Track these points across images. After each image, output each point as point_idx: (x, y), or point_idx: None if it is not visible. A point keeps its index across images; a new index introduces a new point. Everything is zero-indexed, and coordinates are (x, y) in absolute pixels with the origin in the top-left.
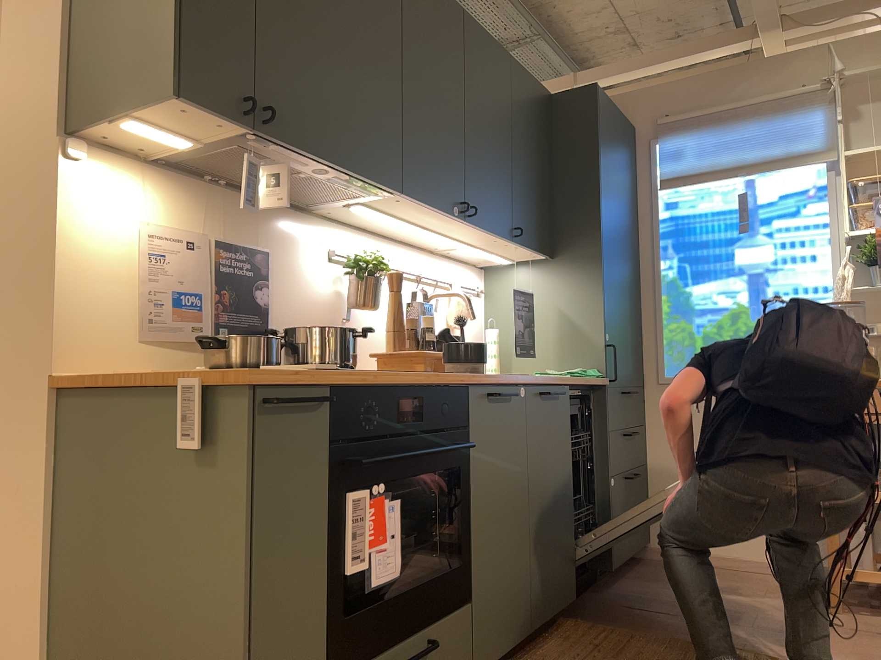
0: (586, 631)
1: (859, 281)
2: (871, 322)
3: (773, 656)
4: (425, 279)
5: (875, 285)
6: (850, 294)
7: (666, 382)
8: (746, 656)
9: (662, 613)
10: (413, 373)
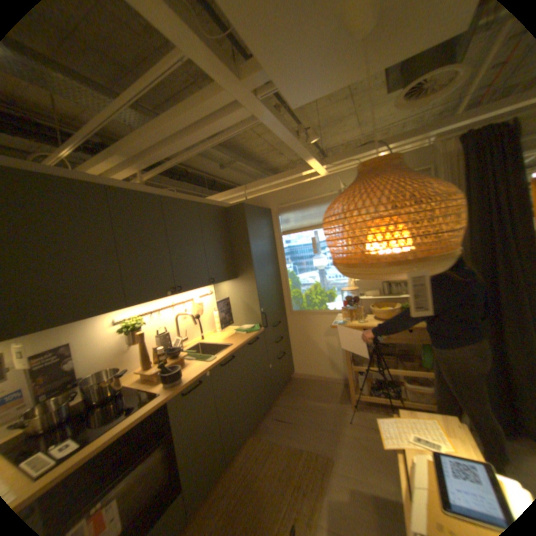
0: (255, 447)
1: None
2: (364, 290)
3: (323, 454)
4: (177, 304)
5: None
6: None
7: (293, 313)
8: (312, 460)
9: (289, 424)
10: (123, 422)
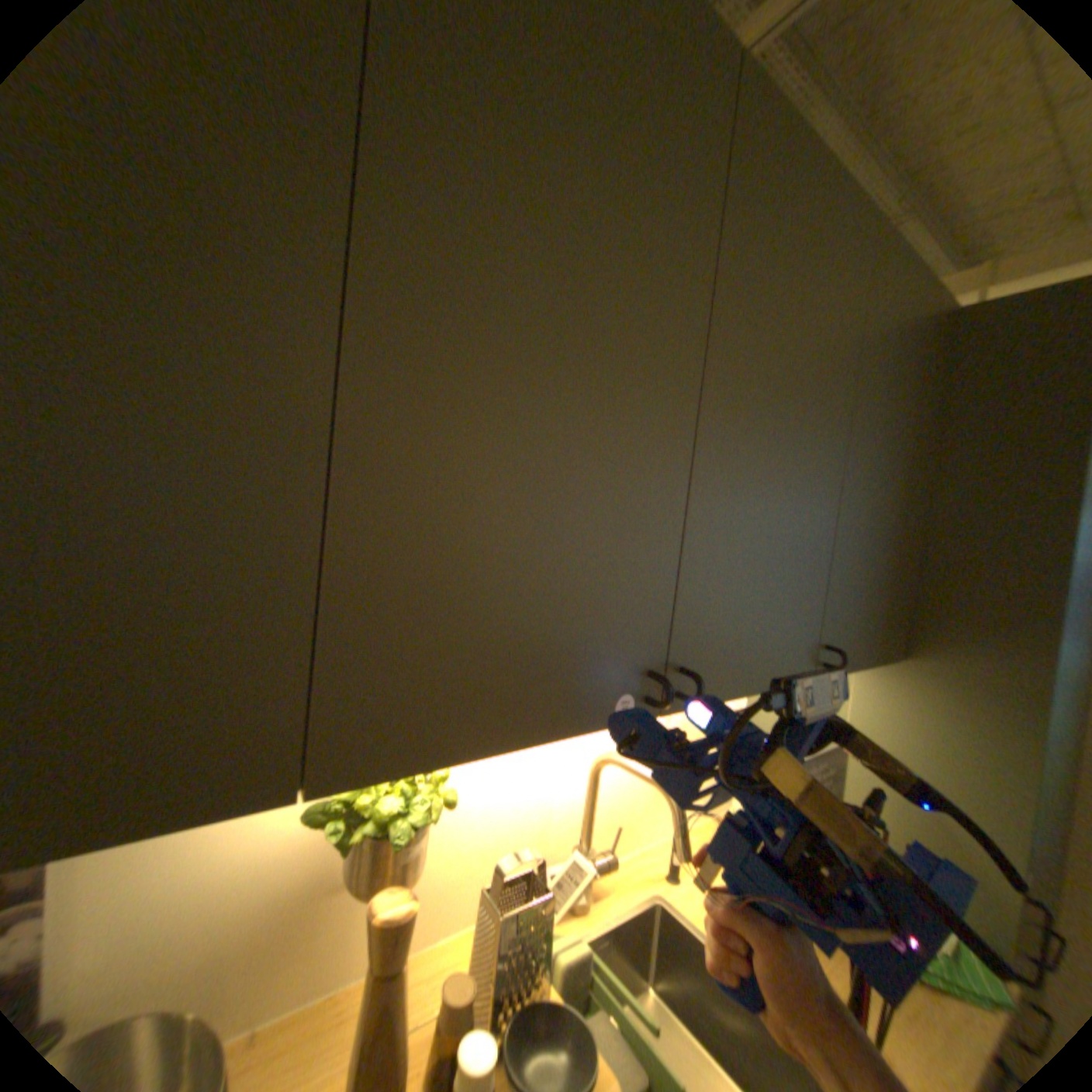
0: None
1: None
2: None
3: None
4: None
5: None
6: None
7: None
8: None
9: None
10: None
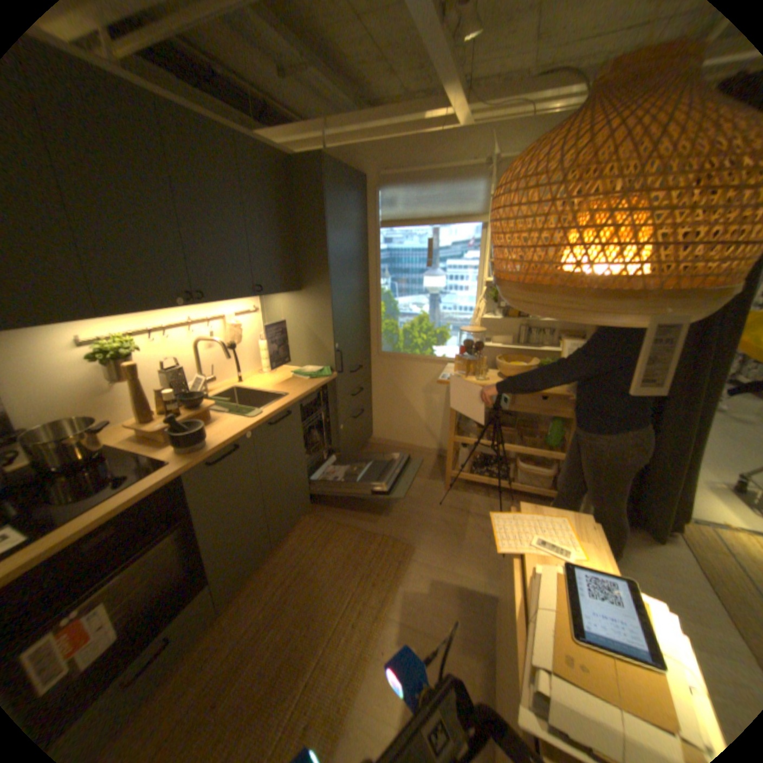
0: (312, 527)
1: (489, 306)
2: (491, 334)
3: (402, 539)
4: (197, 321)
5: (496, 314)
6: (484, 314)
7: (381, 355)
8: (387, 545)
9: (360, 500)
10: (106, 503)
